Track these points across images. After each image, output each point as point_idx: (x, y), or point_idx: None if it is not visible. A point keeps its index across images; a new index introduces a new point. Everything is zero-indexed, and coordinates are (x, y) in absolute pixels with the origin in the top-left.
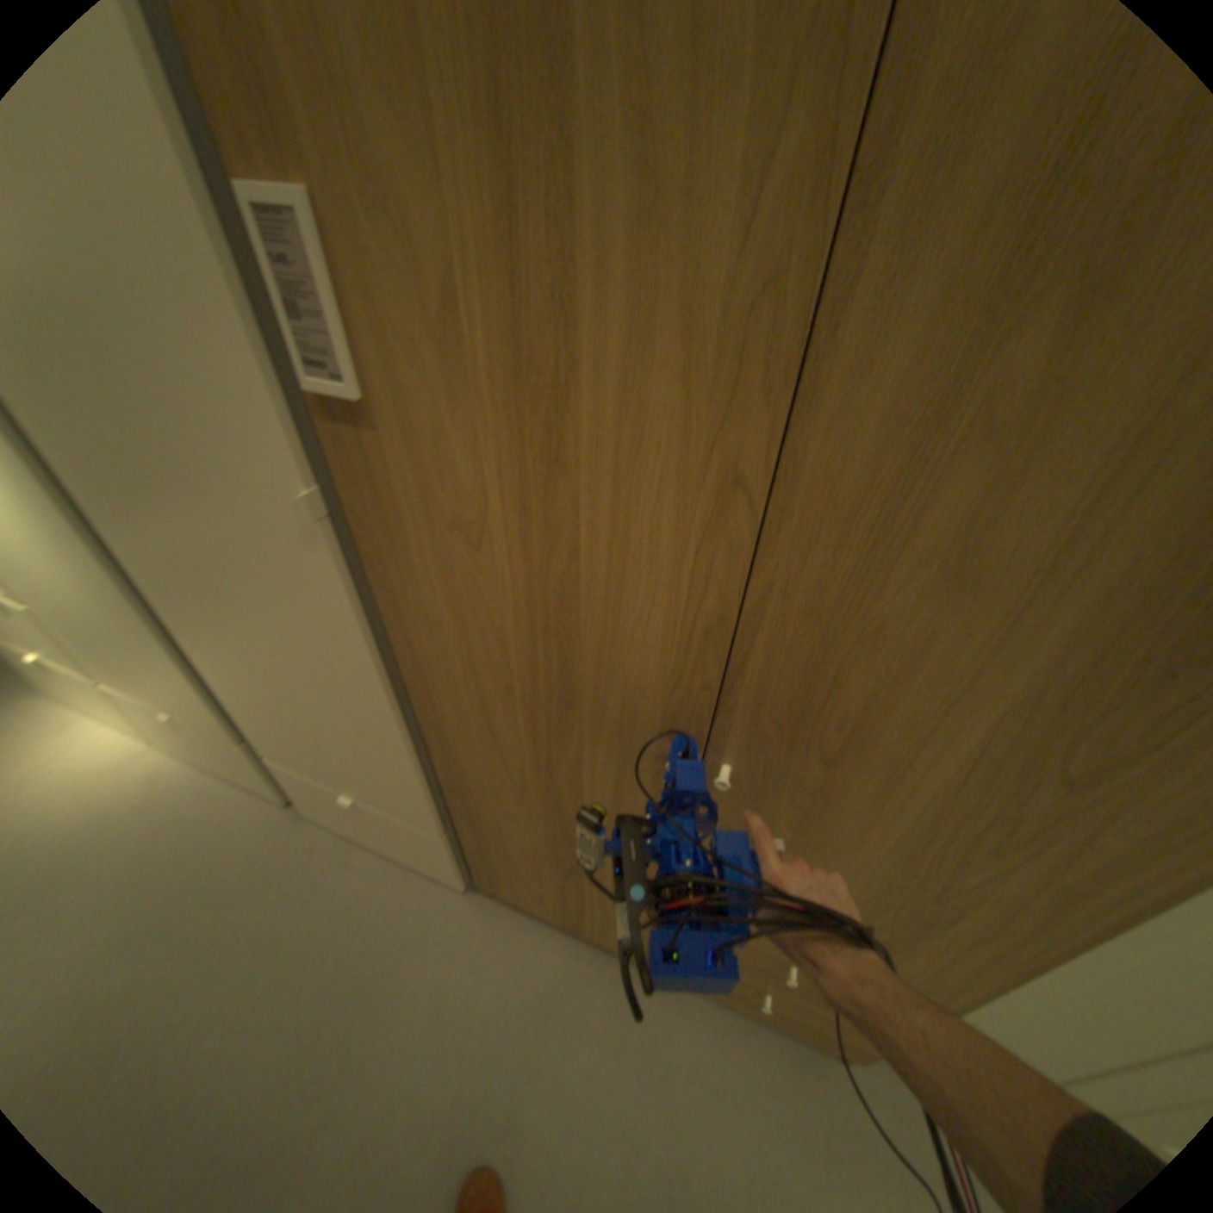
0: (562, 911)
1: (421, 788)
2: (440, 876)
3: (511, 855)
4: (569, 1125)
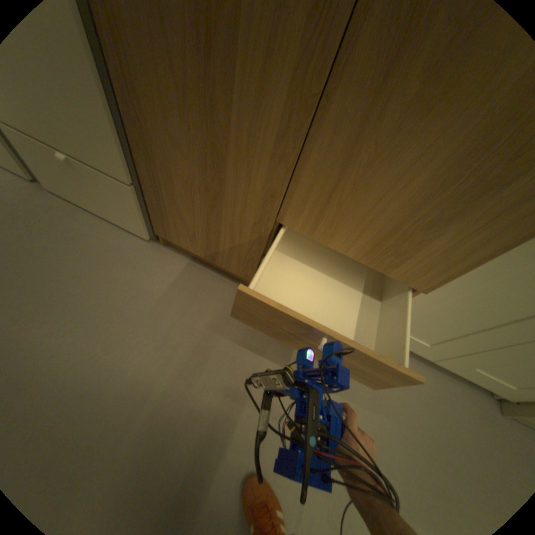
0: (207, 244)
1: (110, 122)
2: (135, 228)
3: (177, 193)
4: (200, 345)
